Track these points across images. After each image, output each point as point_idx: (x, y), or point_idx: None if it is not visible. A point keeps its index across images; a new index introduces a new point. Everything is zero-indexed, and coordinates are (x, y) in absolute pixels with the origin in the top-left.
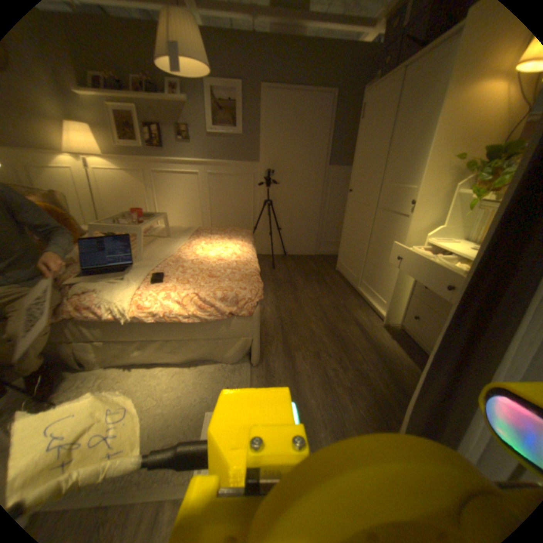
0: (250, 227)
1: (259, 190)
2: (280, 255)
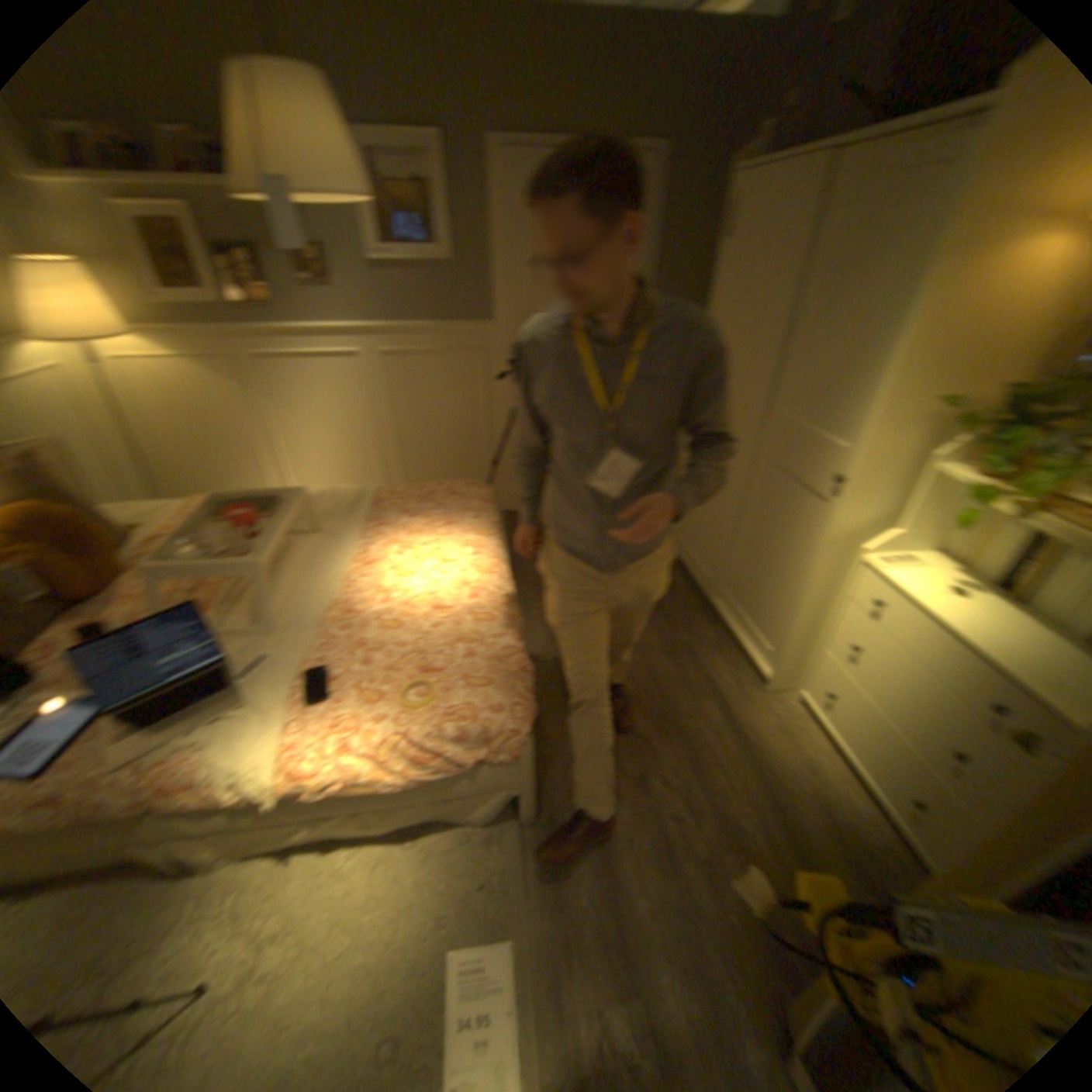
0: (489, 459)
1: (504, 382)
2: None
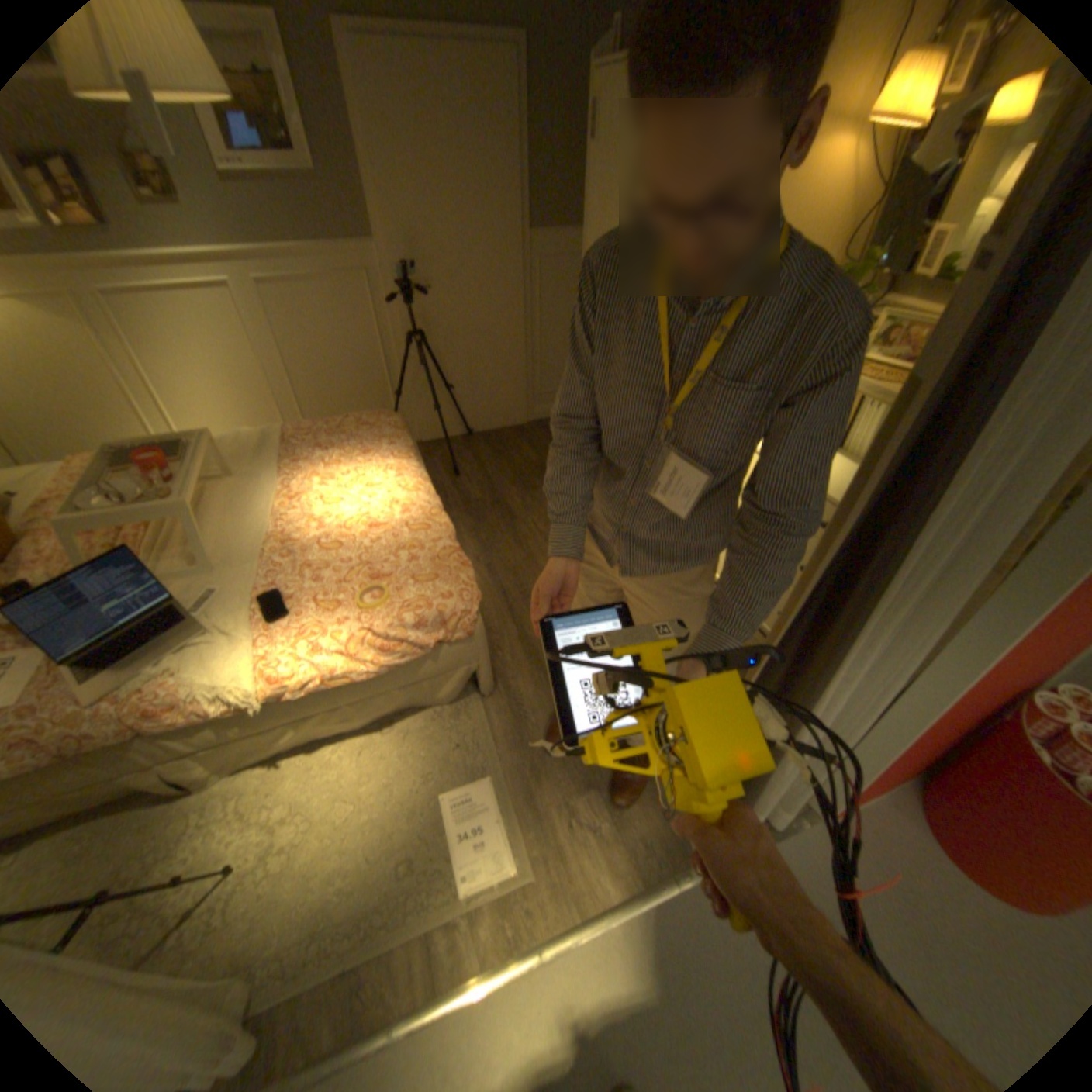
0: (387, 390)
1: (389, 307)
2: (462, 438)
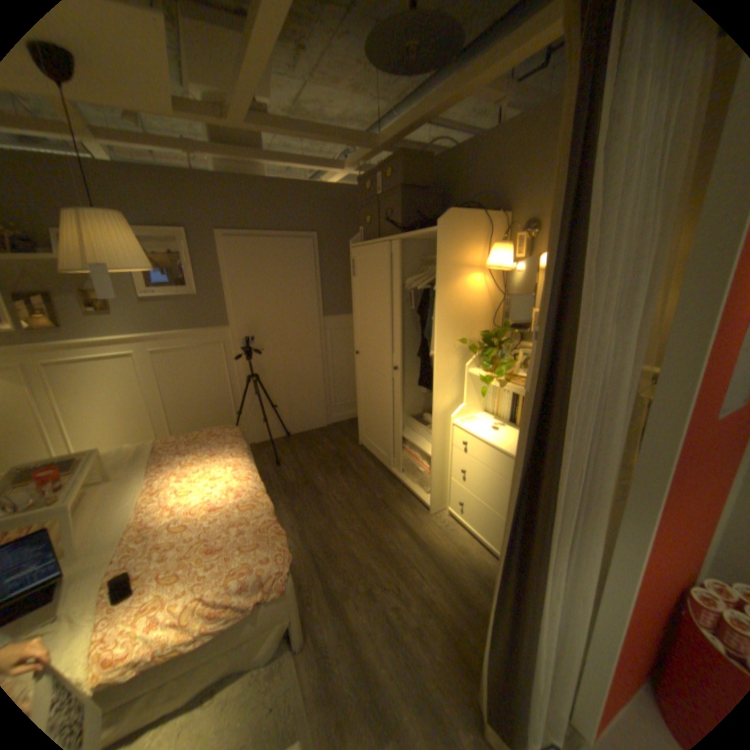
0: (231, 411)
1: (236, 361)
2: (282, 438)
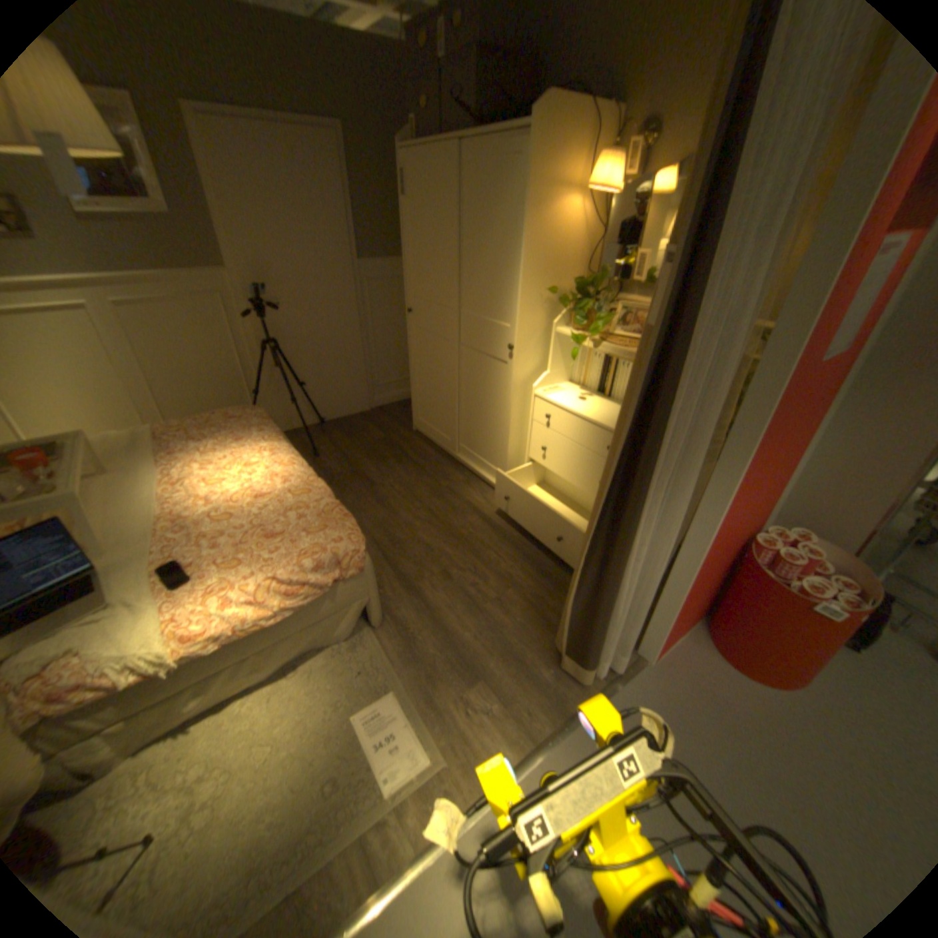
0: (245, 391)
1: (243, 321)
2: (315, 426)
